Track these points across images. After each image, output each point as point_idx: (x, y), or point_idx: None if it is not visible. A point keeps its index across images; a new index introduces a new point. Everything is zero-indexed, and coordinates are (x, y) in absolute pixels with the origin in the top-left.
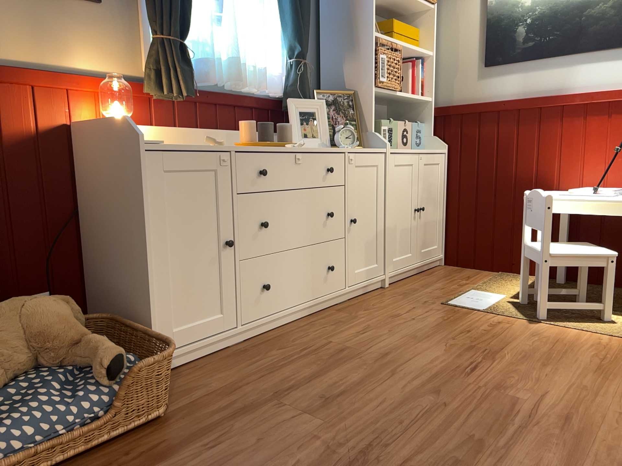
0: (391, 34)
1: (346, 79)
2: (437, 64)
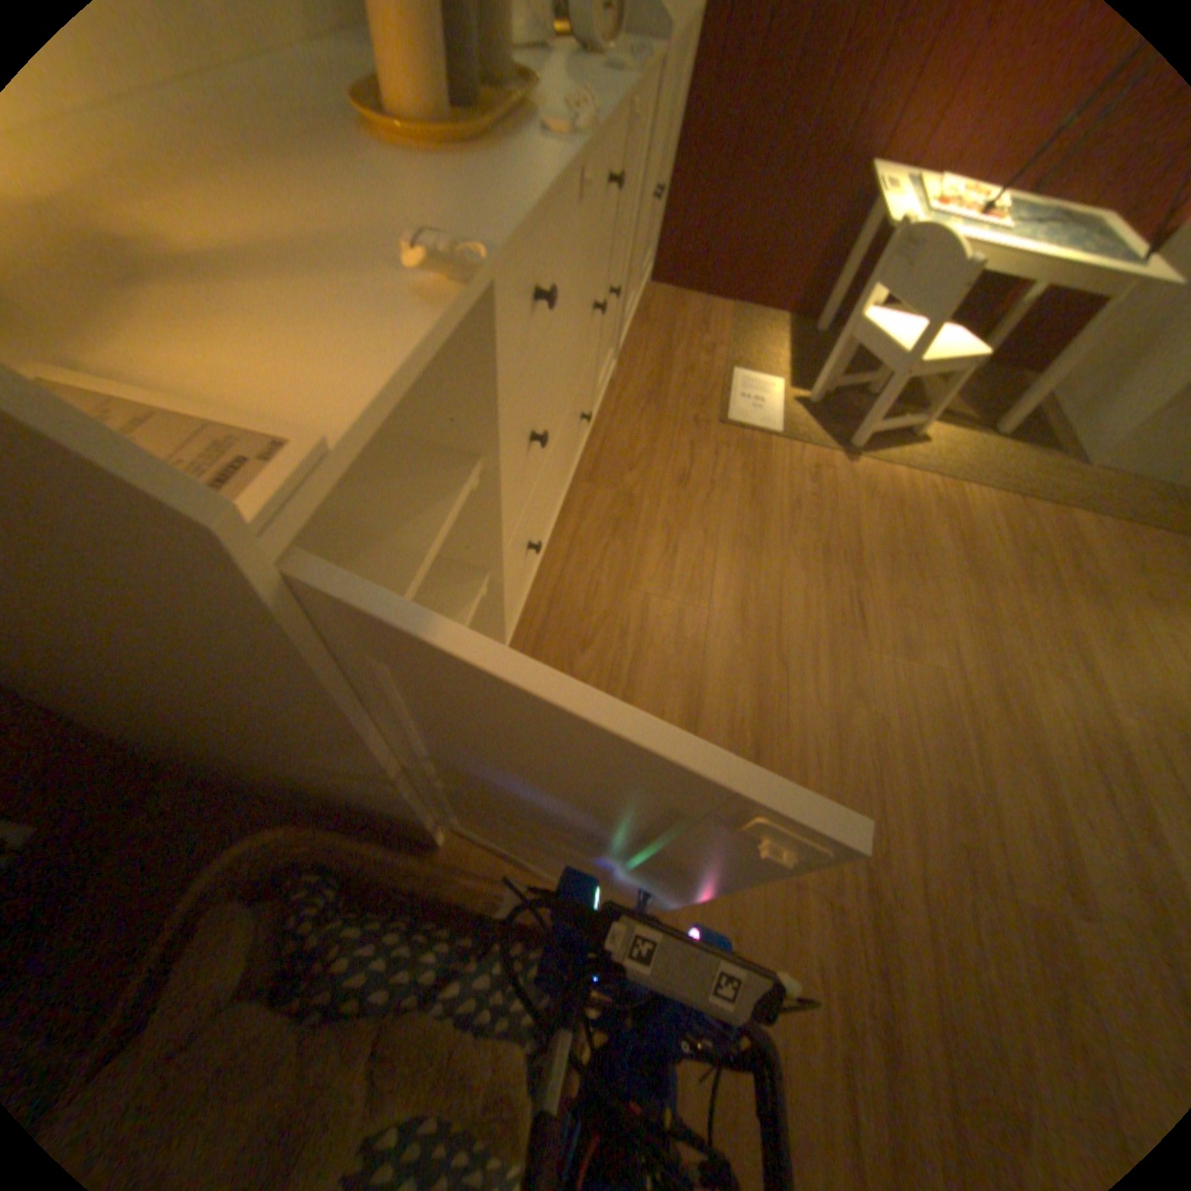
0: None
1: None
2: None
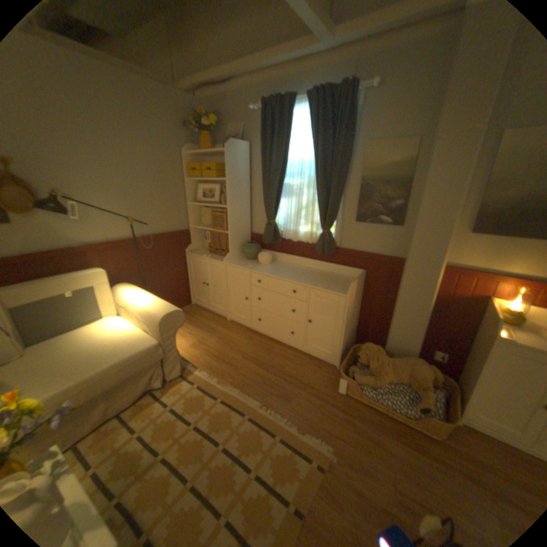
0: None
1: None
2: None
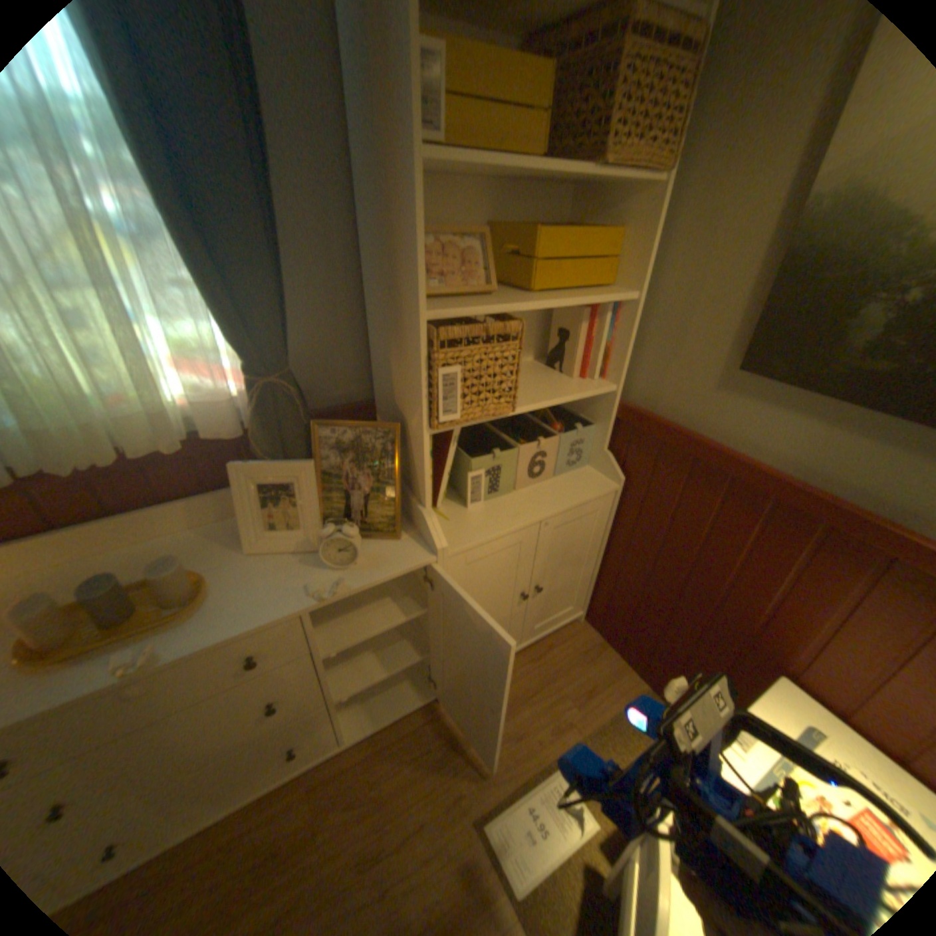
0: (533, 261)
1: (397, 385)
2: (649, 315)
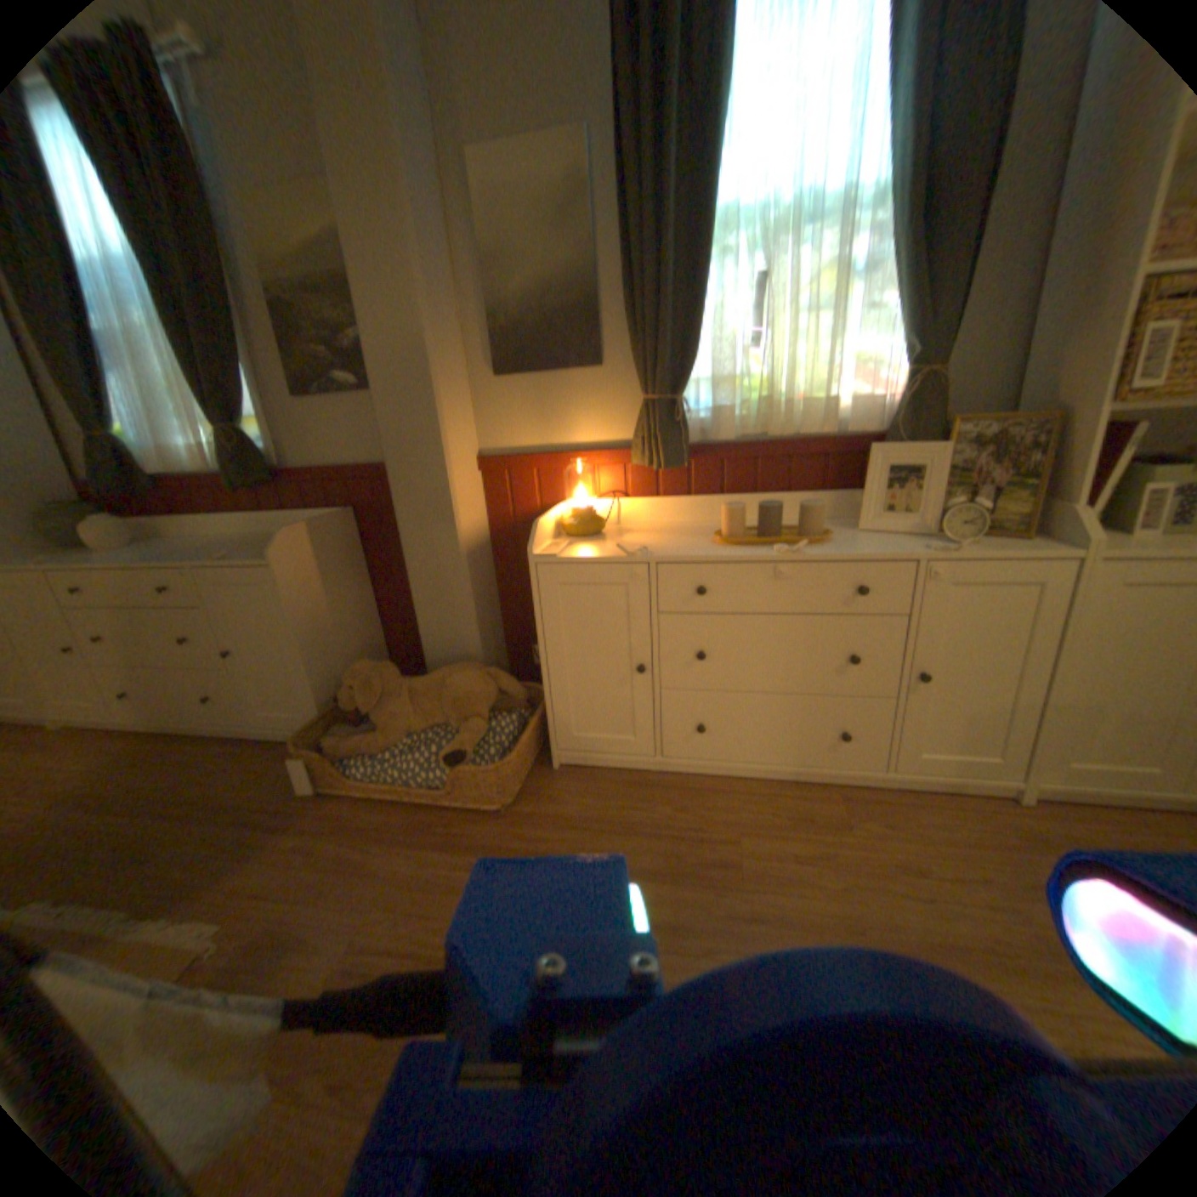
0: None
1: (1064, 379)
2: None
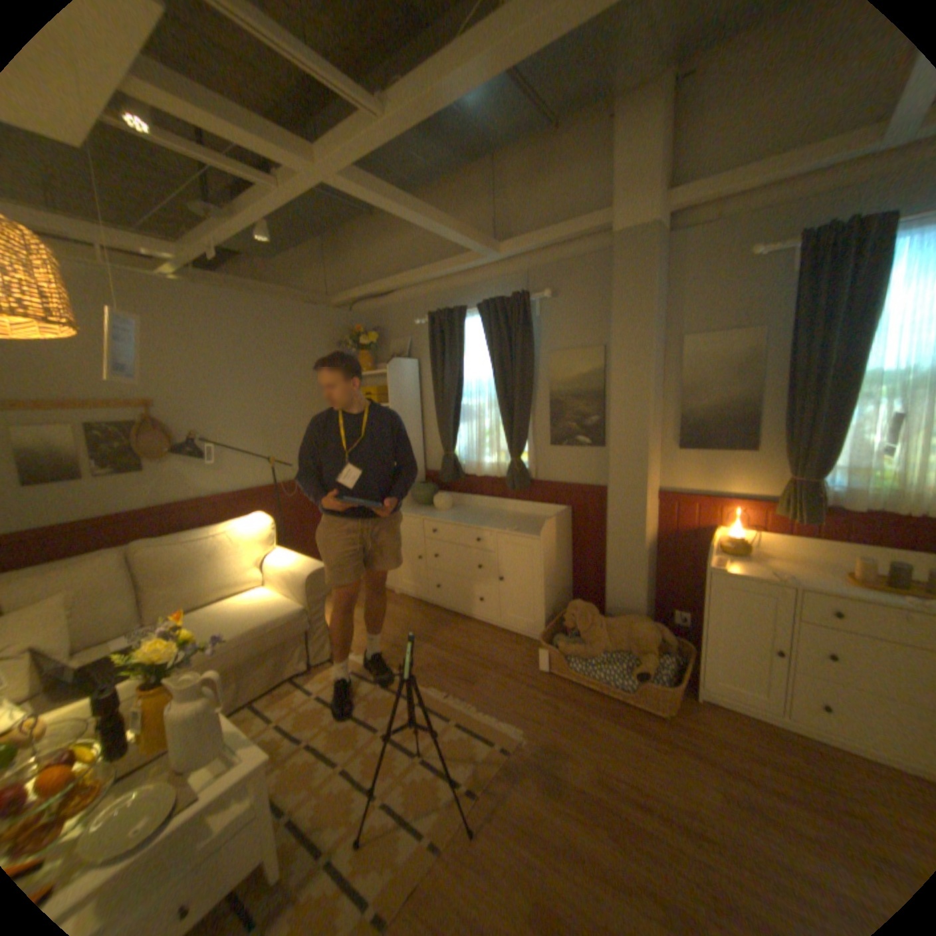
0: None
1: None
2: None
